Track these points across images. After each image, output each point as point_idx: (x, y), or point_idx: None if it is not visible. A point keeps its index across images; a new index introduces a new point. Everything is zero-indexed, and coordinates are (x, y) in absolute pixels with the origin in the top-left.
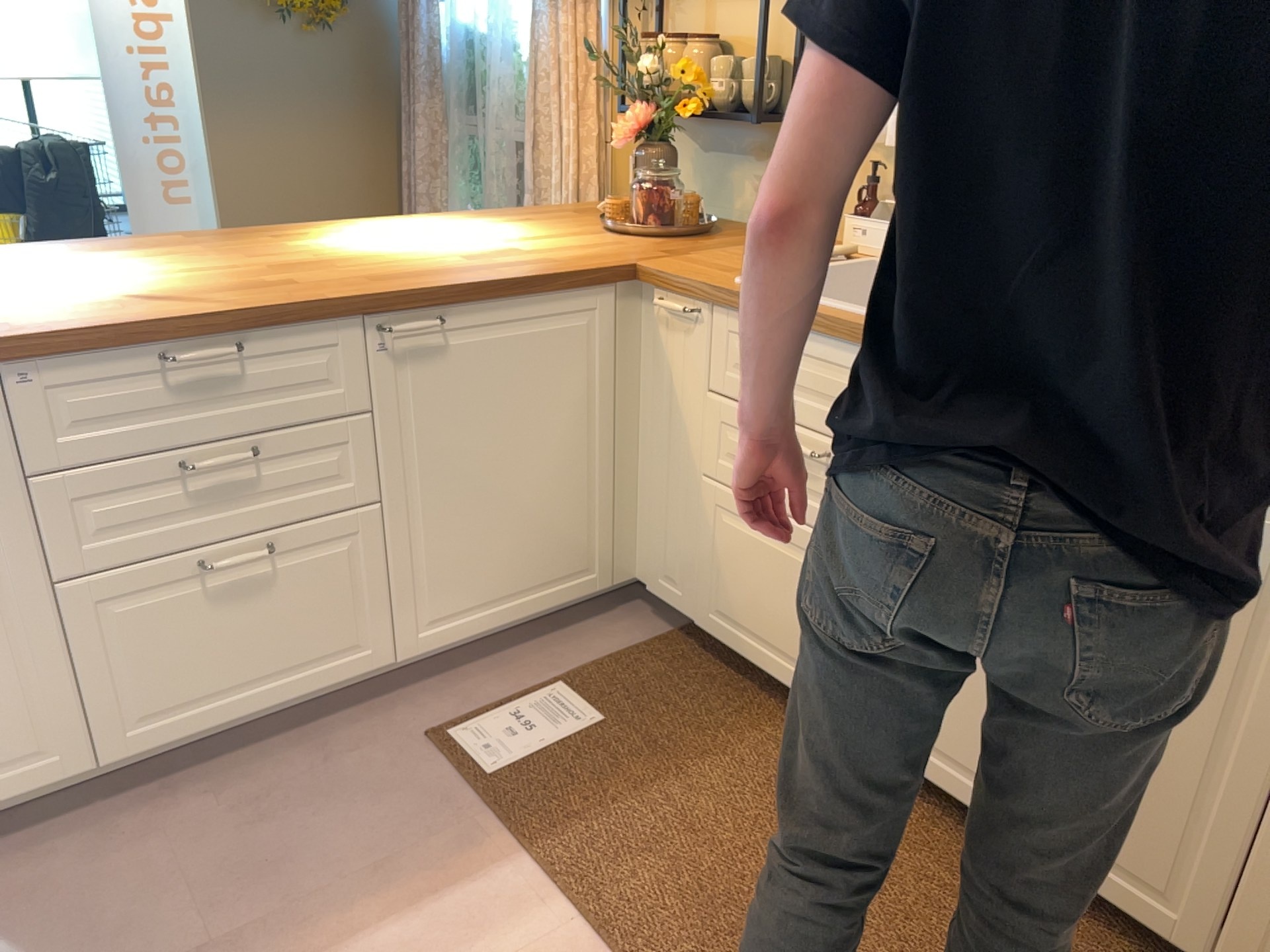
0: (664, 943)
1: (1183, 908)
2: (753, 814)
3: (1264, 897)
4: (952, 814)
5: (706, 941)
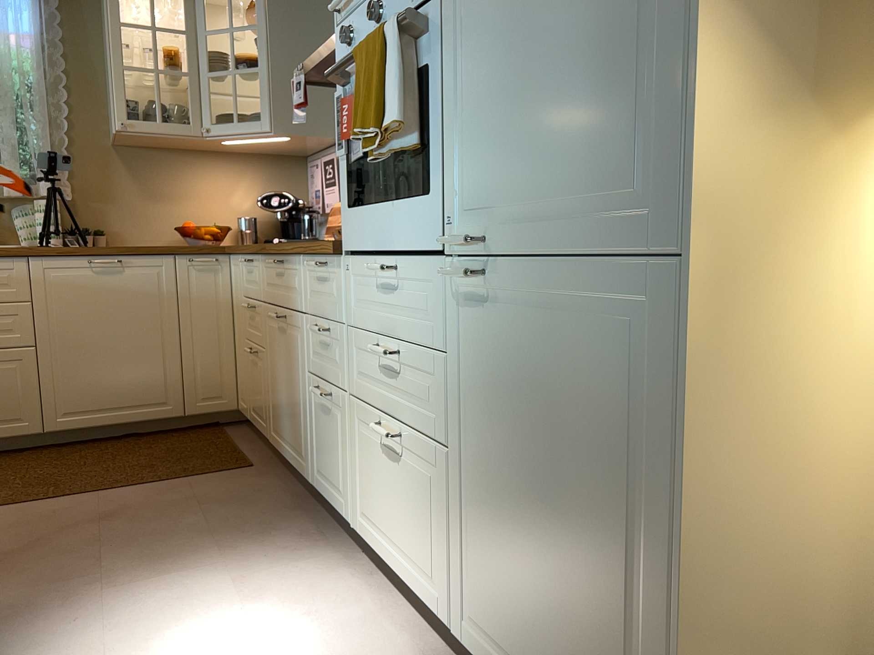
0: (40, 494)
1: (170, 402)
2: (8, 474)
3: (189, 380)
4: (74, 445)
5: (52, 488)
